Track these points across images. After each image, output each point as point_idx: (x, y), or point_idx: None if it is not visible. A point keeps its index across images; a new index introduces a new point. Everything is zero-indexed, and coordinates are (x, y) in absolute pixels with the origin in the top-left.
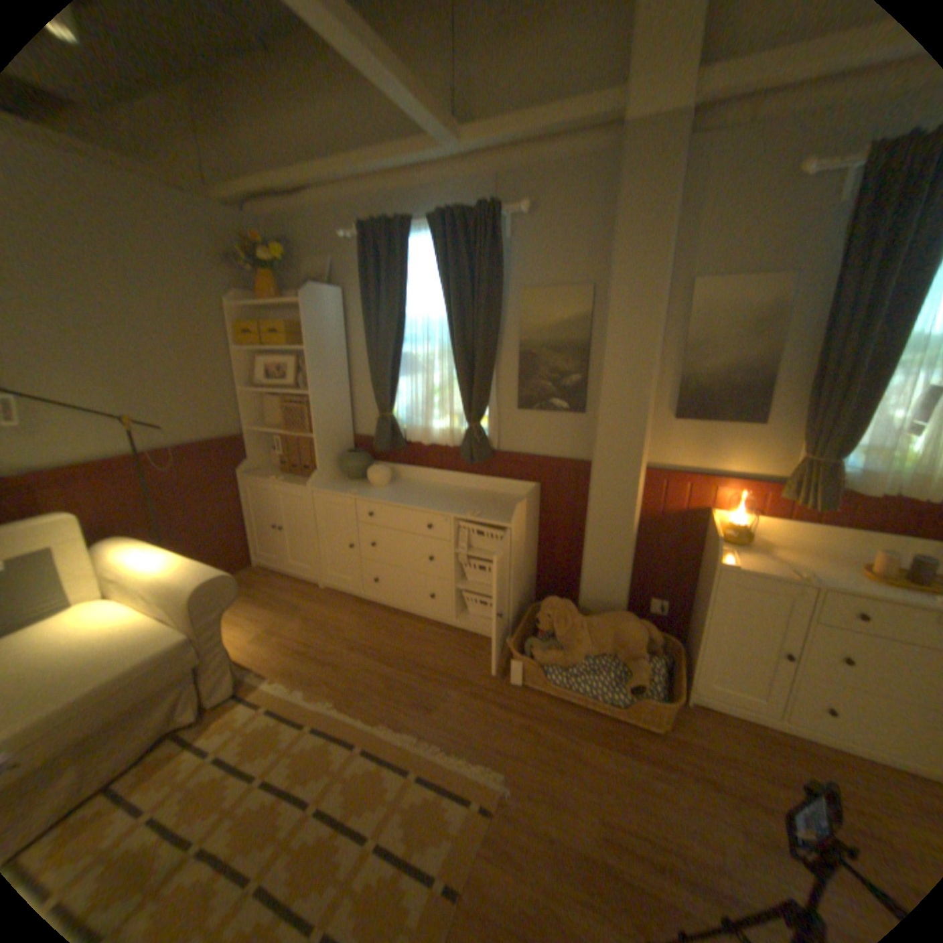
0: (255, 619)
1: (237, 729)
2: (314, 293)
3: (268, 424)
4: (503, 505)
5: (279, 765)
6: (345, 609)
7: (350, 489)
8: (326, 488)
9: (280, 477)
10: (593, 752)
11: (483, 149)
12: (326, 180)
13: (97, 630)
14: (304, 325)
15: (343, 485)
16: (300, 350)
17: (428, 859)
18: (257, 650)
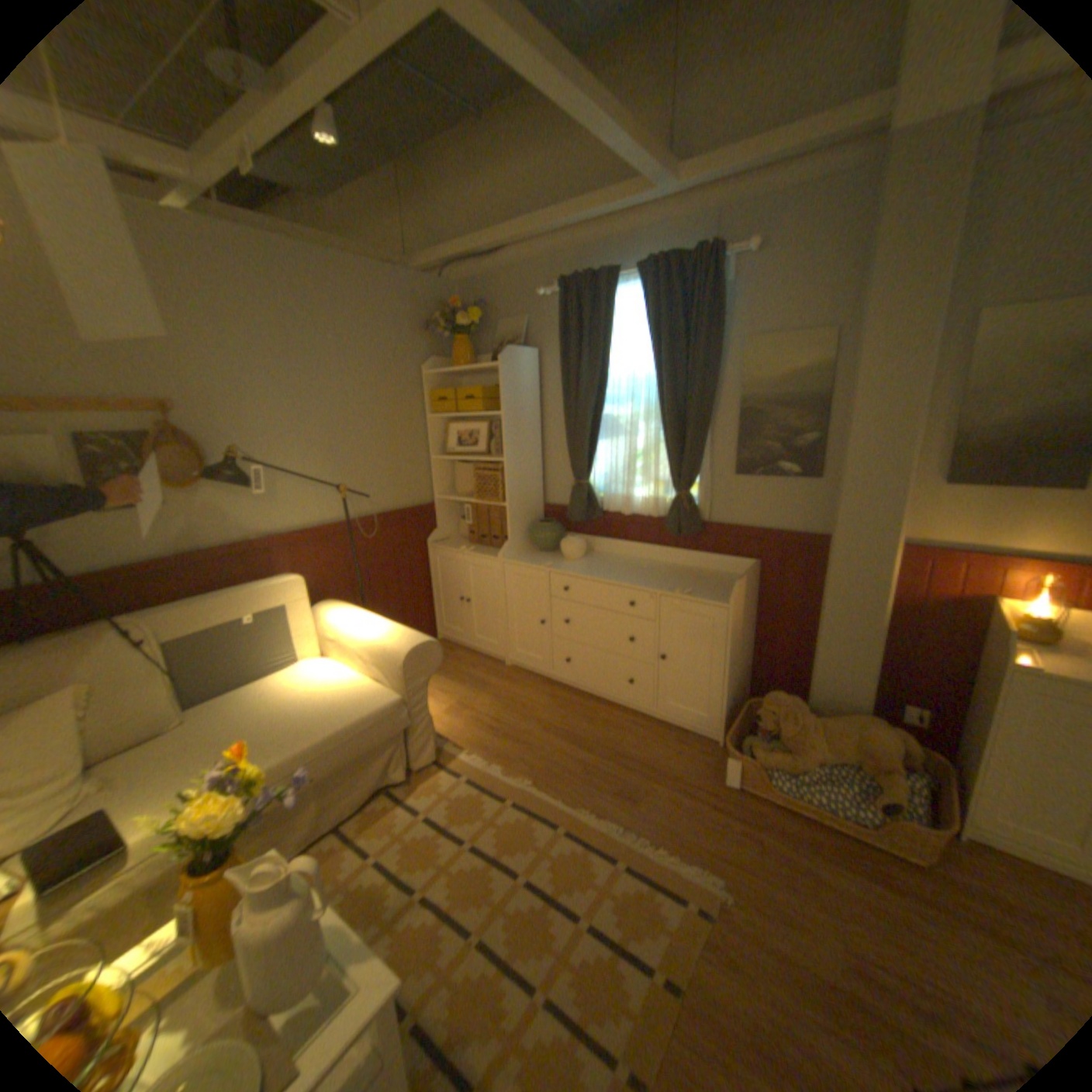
0: (445, 690)
1: (441, 794)
2: (511, 355)
3: (457, 492)
4: (715, 583)
5: (485, 833)
6: (533, 688)
7: (541, 560)
8: (517, 559)
9: (468, 546)
10: (832, 873)
11: (703, 183)
12: (525, 236)
13: (323, 684)
14: (498, 388)
15: (533, 556)
16: (493, 415)
17: (646, 950)
18: (450, 721)
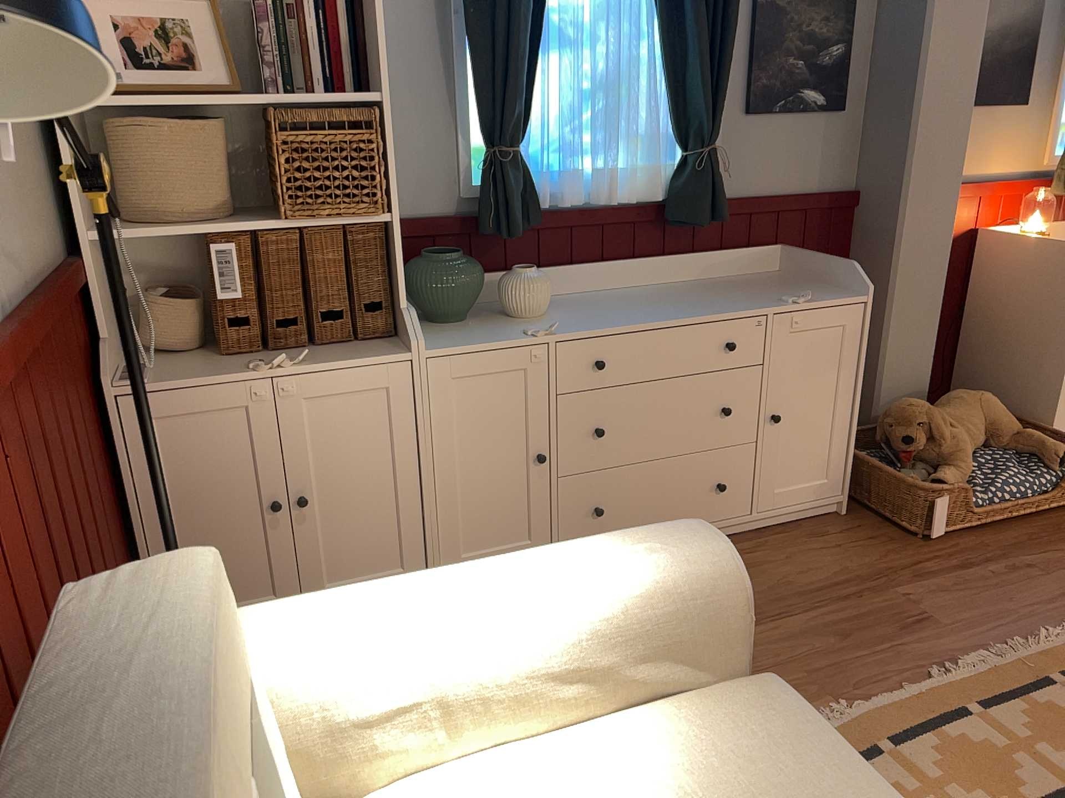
0: None
1: None
2: None
3: (156, 215)
4: (778, 286)
5: None
6: None
7: (498, 331)
8: (451, 343)
9: (251, 361)
10: None
11: None
12: None
13: None
14: None
15: (457, 332)
16: None
17: None
18: None
